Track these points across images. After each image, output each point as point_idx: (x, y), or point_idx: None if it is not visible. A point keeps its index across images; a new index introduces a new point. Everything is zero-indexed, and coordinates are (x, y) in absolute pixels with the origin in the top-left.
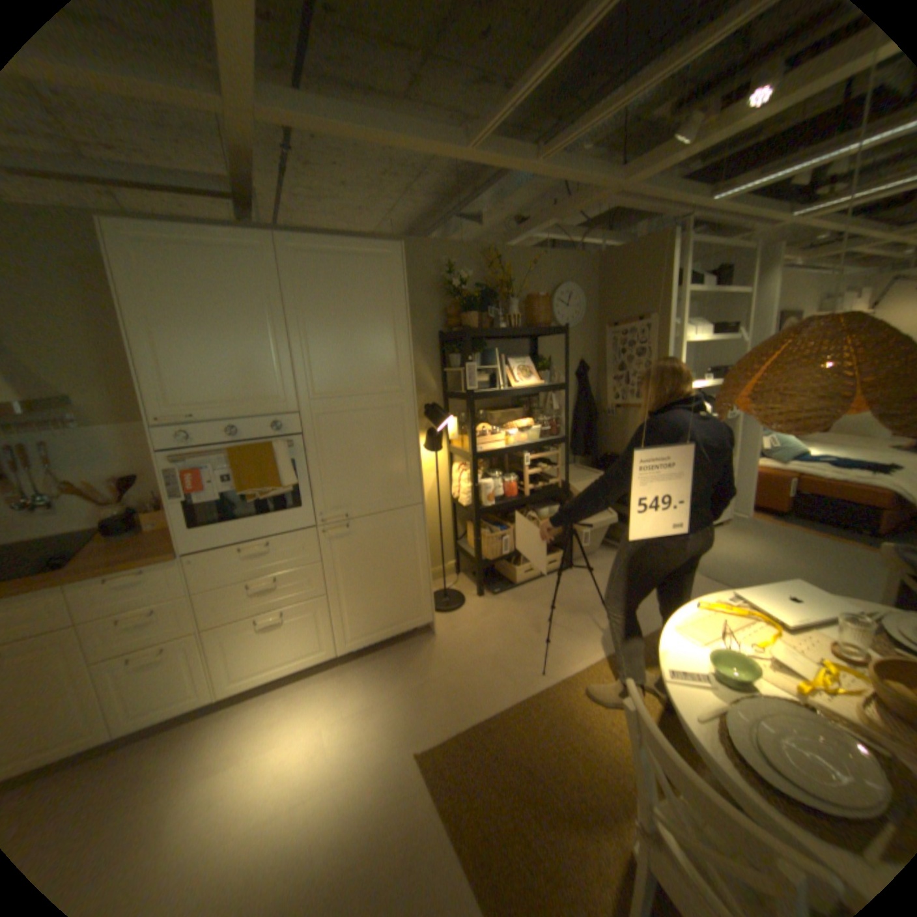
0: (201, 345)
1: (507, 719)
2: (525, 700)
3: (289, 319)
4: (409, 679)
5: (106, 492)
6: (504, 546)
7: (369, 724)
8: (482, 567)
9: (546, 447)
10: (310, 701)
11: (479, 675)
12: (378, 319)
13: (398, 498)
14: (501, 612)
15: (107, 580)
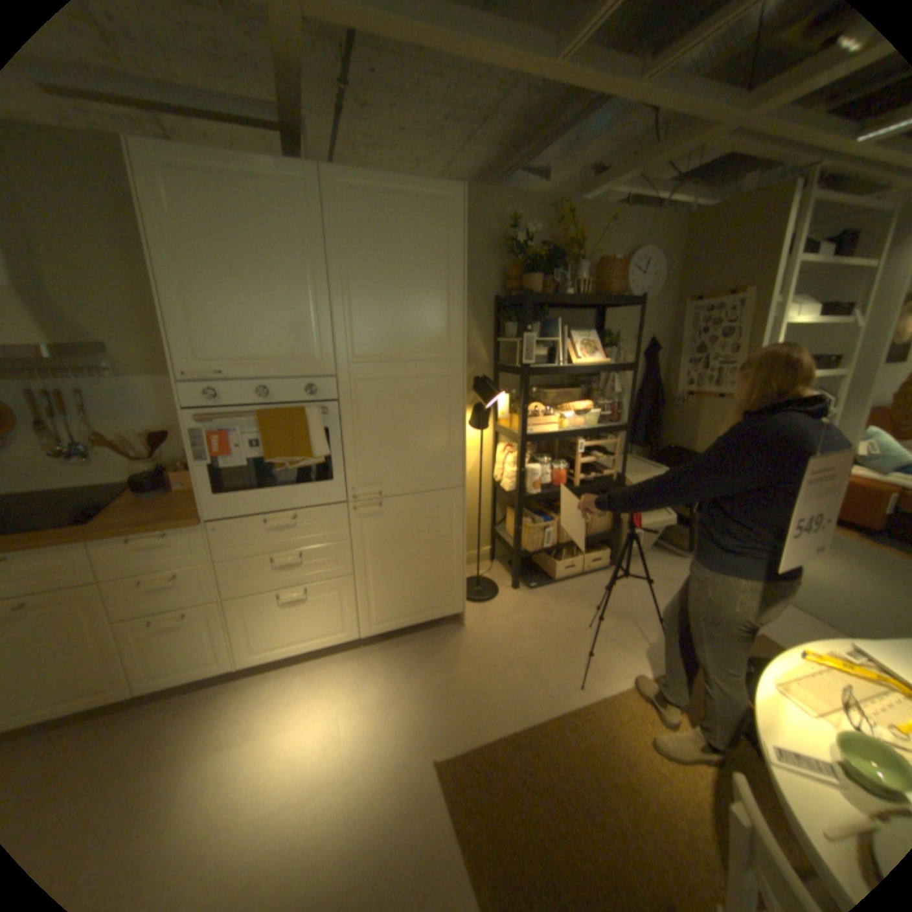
0: (235, 292)
1: (540, 735)
2: (561, 715)
3: (333, 269)
4: (434, 673)
5: (141, 445)
6: (546, 539)
7: (389, 718)
8: (521, 558)
9: (603, 433)
10: (331, 682)
11: (510, 678)
12: (431, 274)
13: (437, 478)
14: (538, 609)
15: (131, 540)
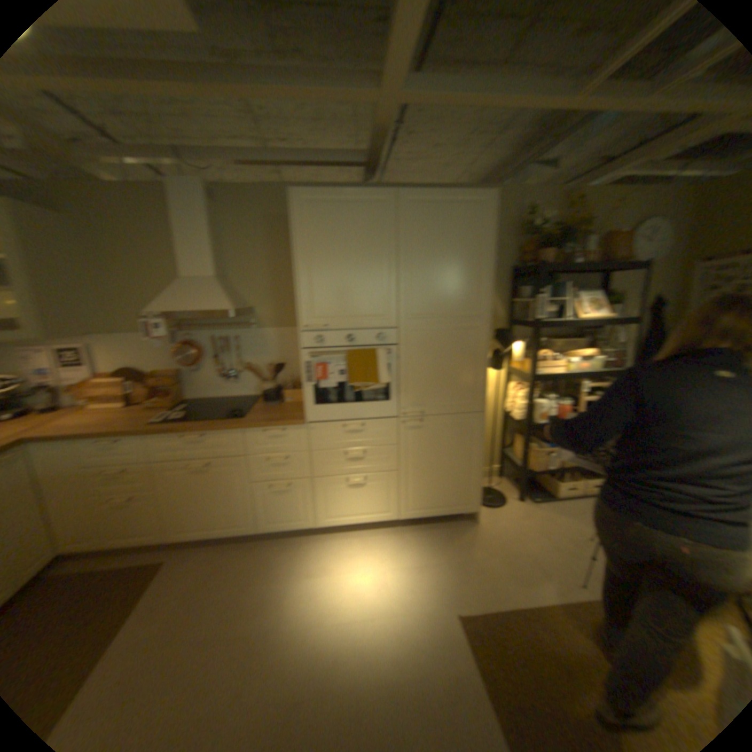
0: (341, 274)
1: (547, 616)
2: (566, 605)
3: (402, 255)
4: (457, 554)
5: (269, 371)
6: (552, 462)
7: (424, 579)
8: (529, 476)
9: (608, 377)
10: (380, 547)
11: (520, 569)
12: (470, 254)
13: (465, 404)
14: (543, 520)
15: (269, 429)
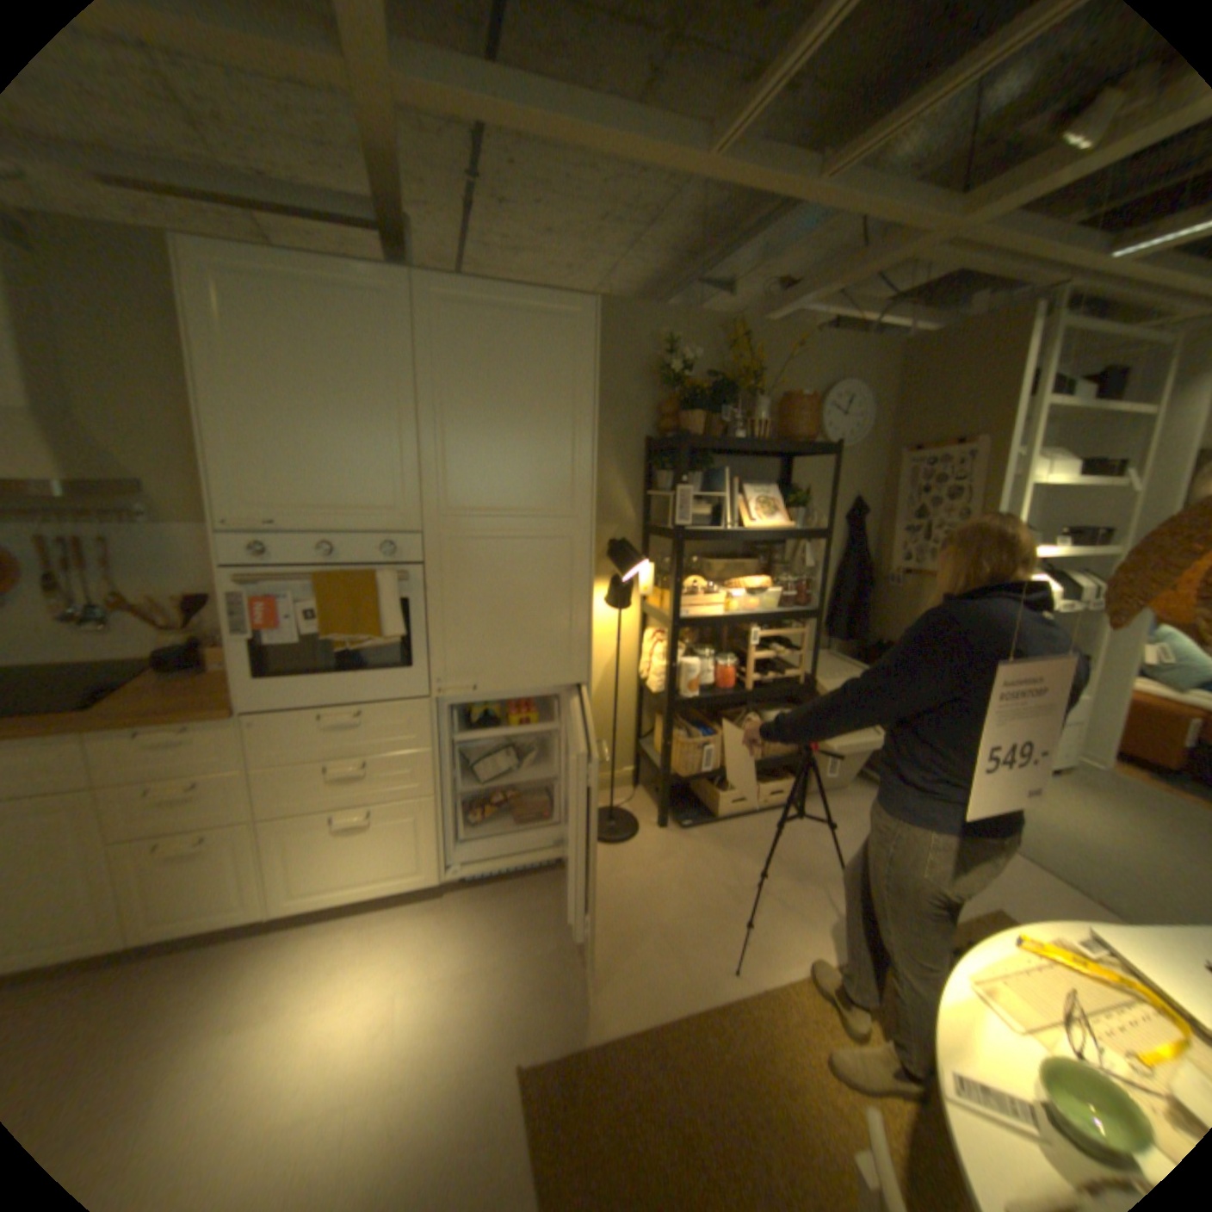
0: (294, 424)
1: (670, 1040)
2: (703, 1012)
3: (421, 398)
4: (535, 940)
5: (174, 613)
6: (705, 760)
7: (465, 1001)
8: (670, 785)
9: (787, 621)
10: (393, 945)
11: (639, 955)
12: (550, 408)
13: (552, 672)
14: (689, 858)
15: (138, 736)
